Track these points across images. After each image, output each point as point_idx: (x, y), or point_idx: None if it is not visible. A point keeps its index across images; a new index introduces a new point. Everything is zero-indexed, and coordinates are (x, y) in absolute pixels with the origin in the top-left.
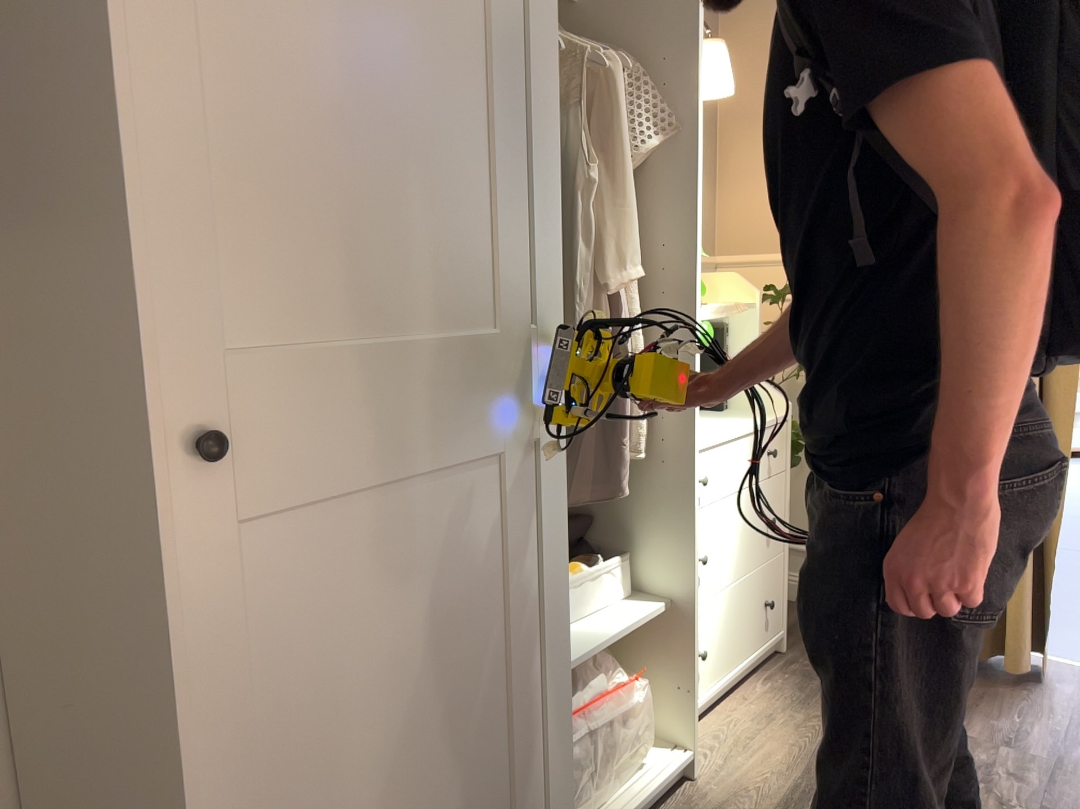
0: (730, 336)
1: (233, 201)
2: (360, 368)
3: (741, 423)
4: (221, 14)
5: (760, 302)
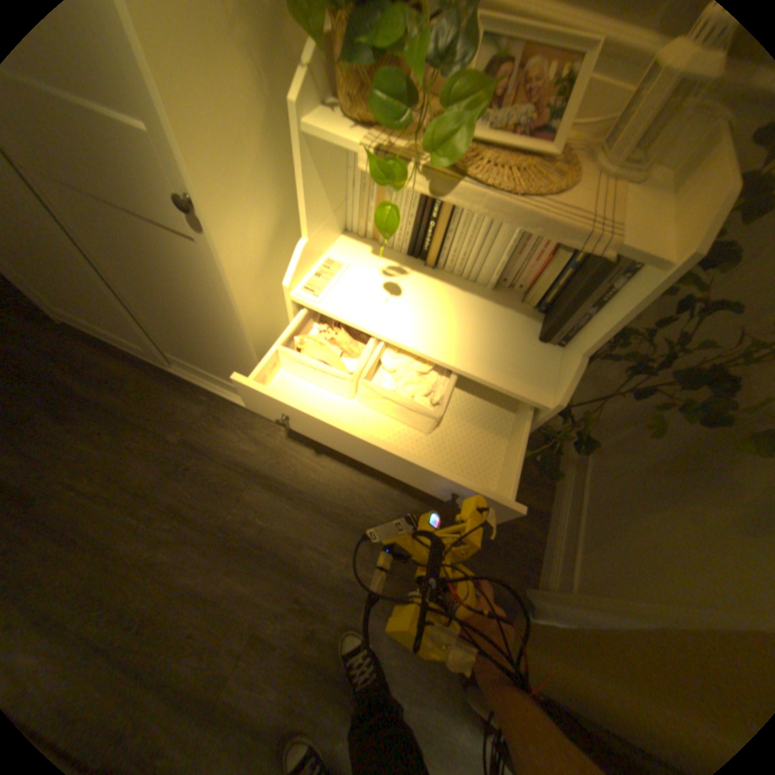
0: (627, 276)
1: None
2: None
3: (465, 354)
4: None
5: (682, 264)
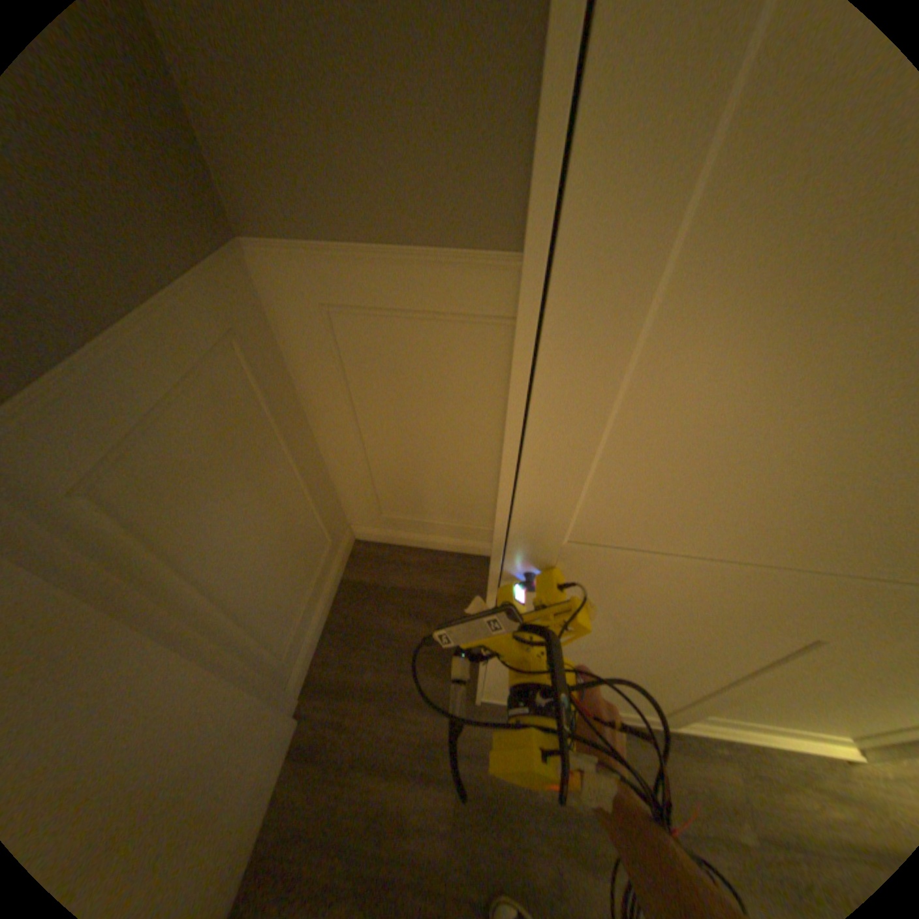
0: None
1: (619, 462)
2: (695, 574)
3: None
4: (708, 267)
5: None
